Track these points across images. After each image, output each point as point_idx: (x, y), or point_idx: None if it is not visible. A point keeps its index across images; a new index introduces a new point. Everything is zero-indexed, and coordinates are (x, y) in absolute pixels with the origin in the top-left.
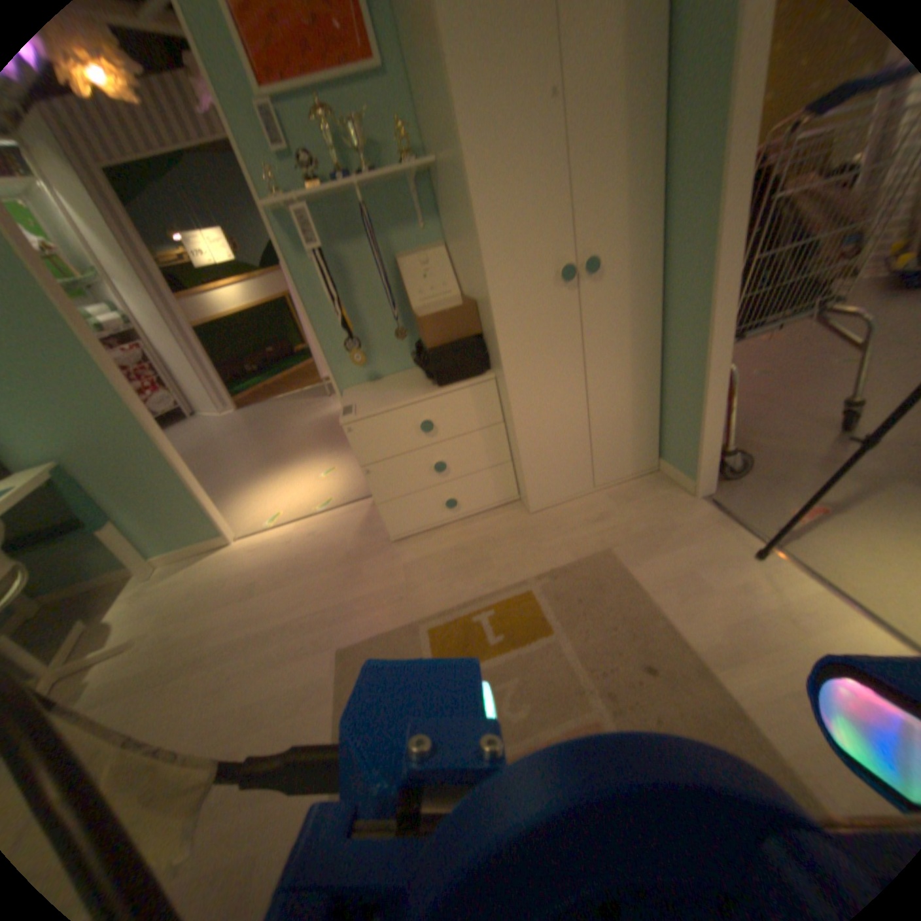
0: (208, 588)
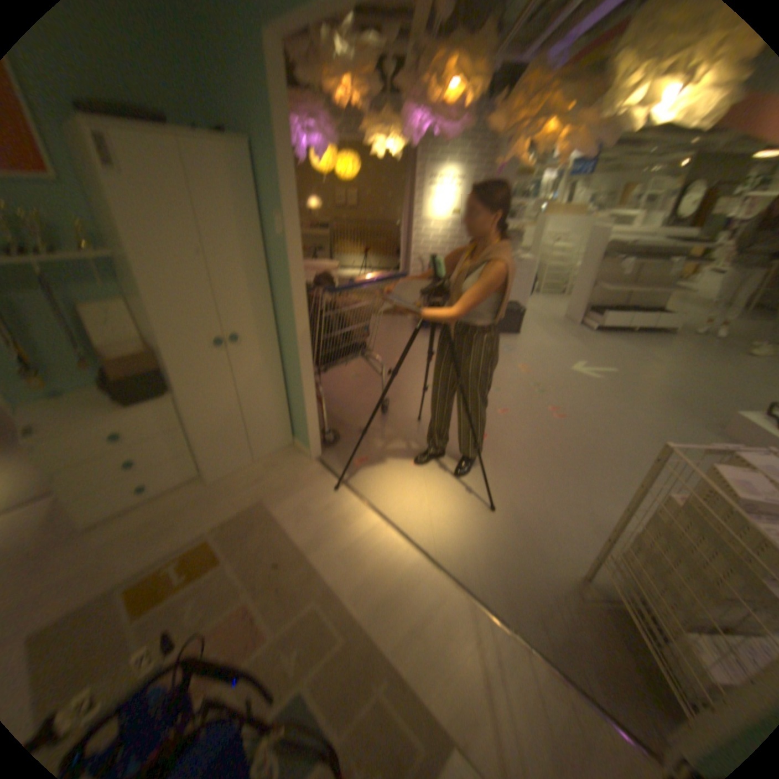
0: None
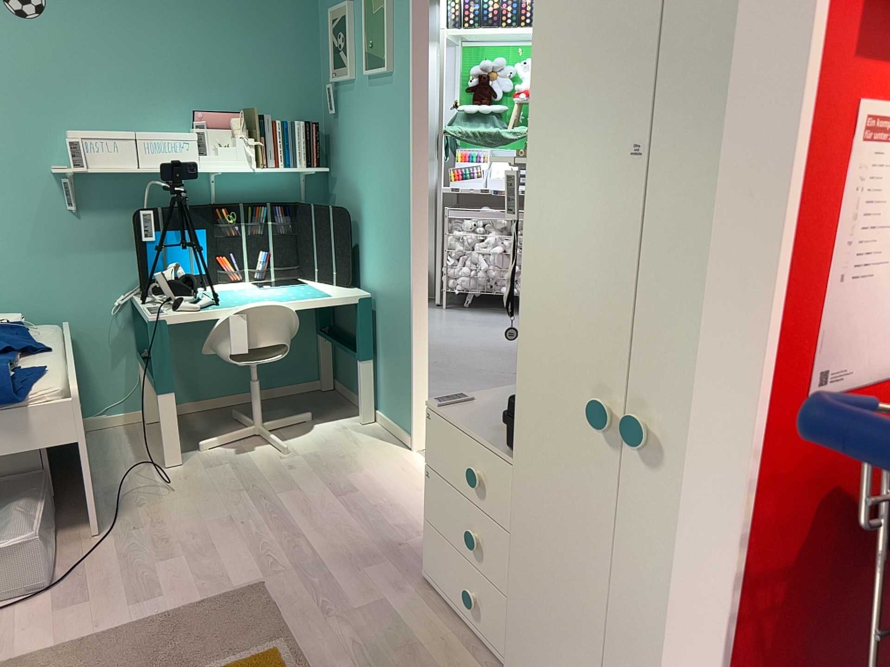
0: (346, 466)
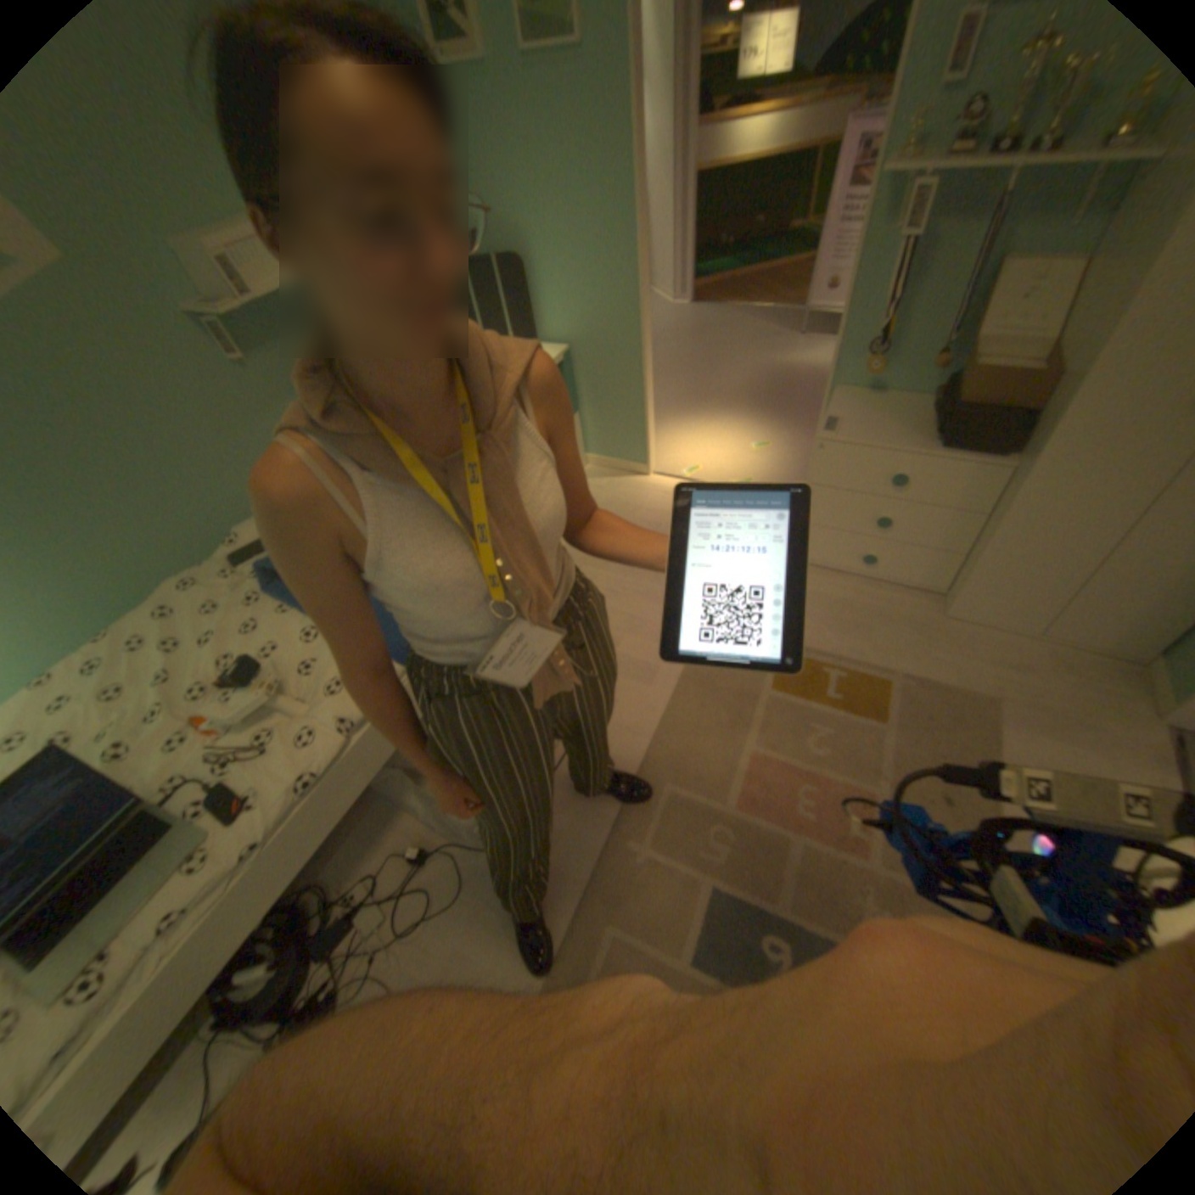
0: (624, 509)
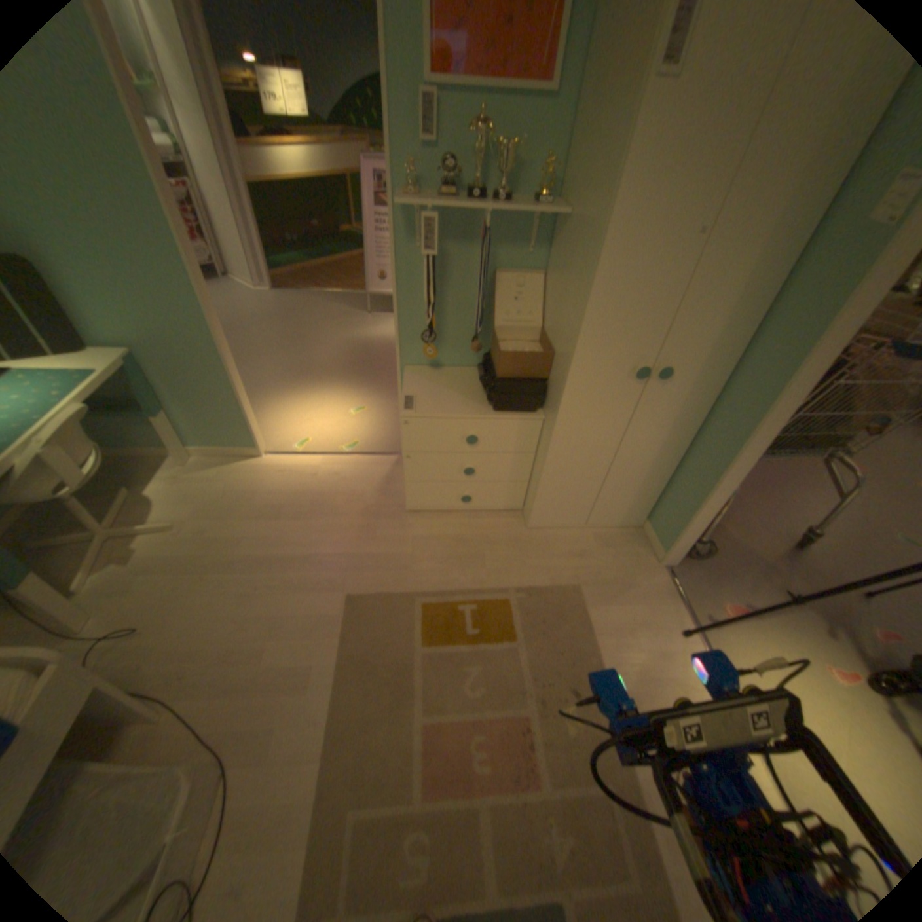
0: (239, 498)
